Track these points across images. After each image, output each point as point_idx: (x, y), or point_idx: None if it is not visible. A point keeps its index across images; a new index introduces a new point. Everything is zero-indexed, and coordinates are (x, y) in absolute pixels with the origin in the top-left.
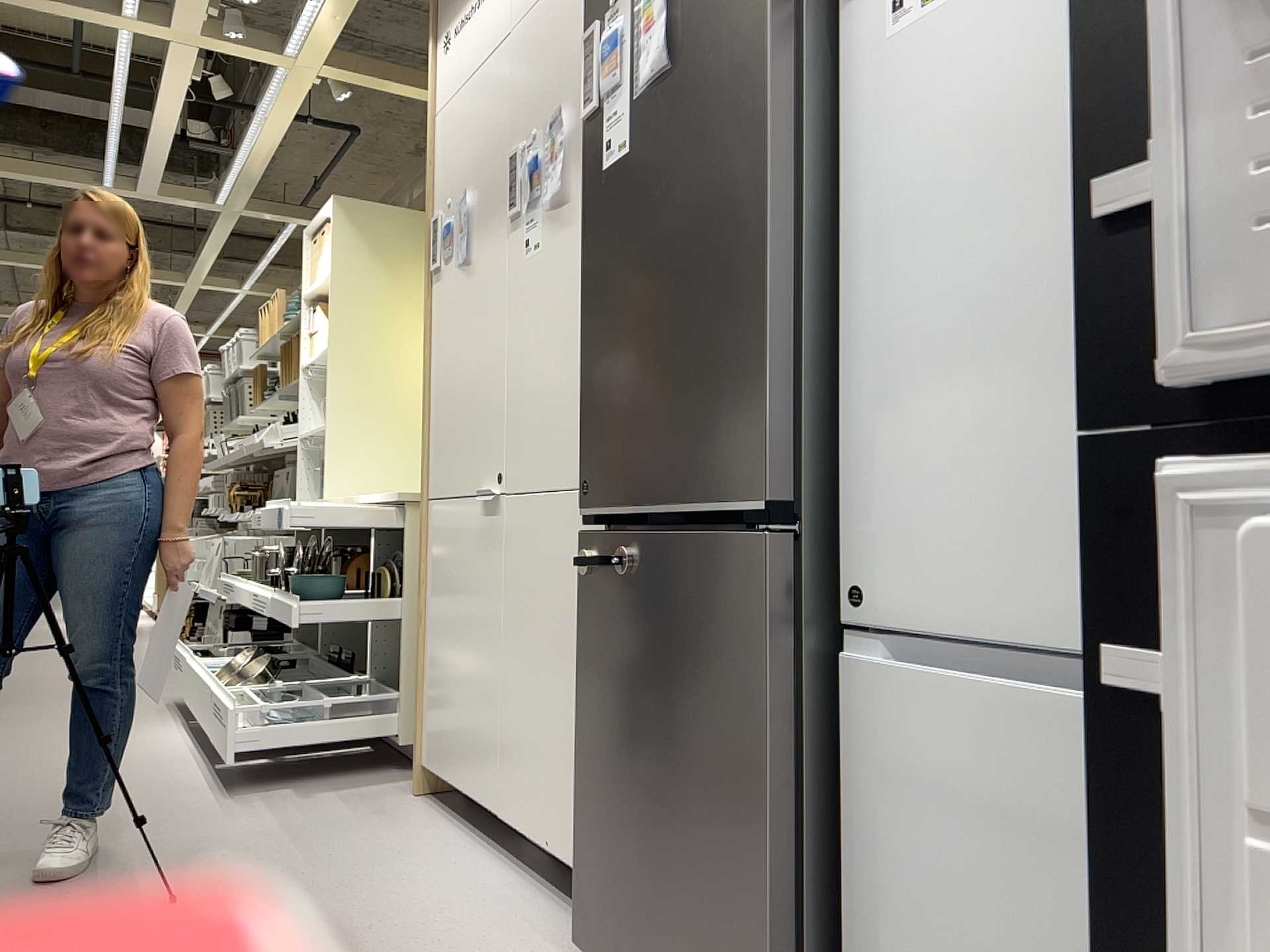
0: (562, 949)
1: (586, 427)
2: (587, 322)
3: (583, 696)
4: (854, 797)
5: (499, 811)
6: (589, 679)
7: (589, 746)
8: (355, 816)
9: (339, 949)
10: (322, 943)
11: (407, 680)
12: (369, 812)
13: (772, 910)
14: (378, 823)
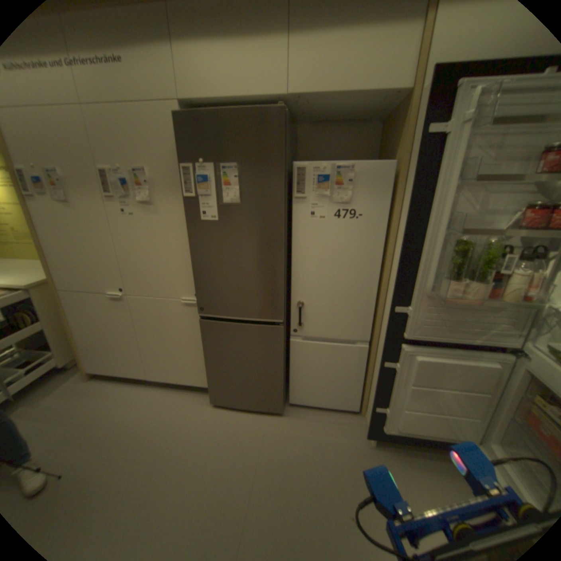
0: (200, 404)
1: (199, 292)
2: (196, 263)
3: (207, 356)
4: (290, 361)
5: (145, 378)
6: (210, 352)
7: (212, 366)
8: (74, 401)
9: (146, 445)
10: (138, 447)
11: (54, 347)
12: (77, 397)
13: (281, 385)
14: (88, 399)
